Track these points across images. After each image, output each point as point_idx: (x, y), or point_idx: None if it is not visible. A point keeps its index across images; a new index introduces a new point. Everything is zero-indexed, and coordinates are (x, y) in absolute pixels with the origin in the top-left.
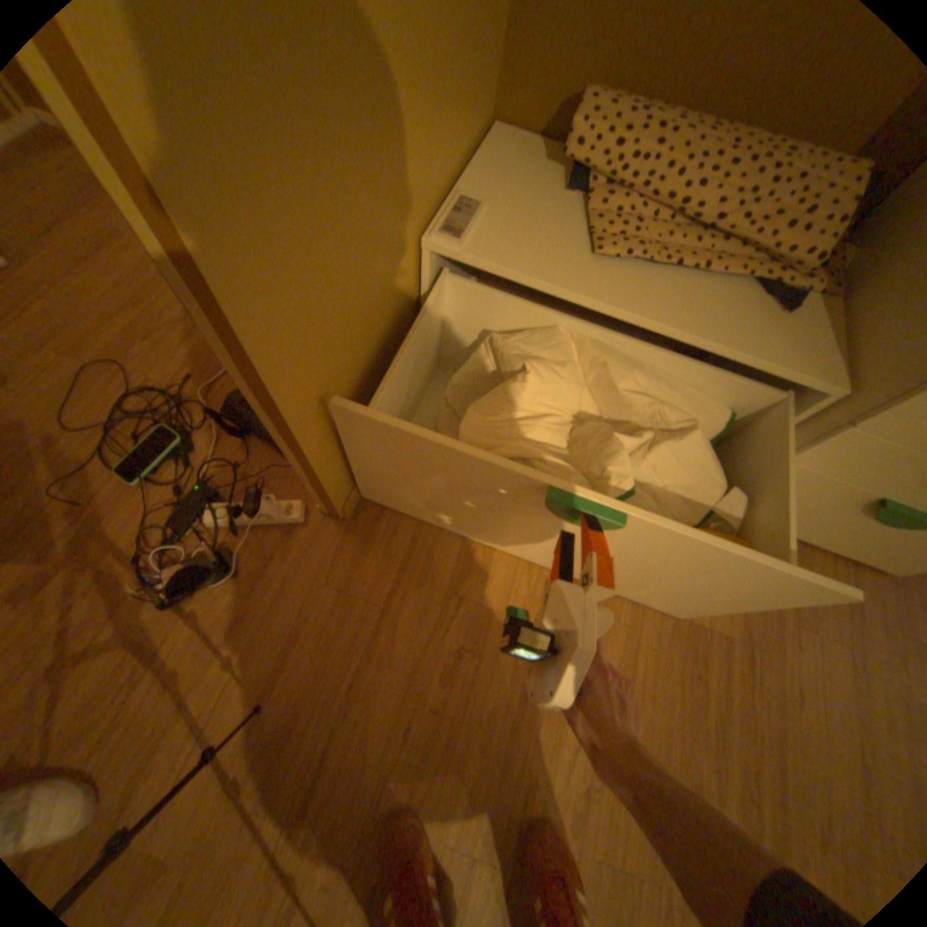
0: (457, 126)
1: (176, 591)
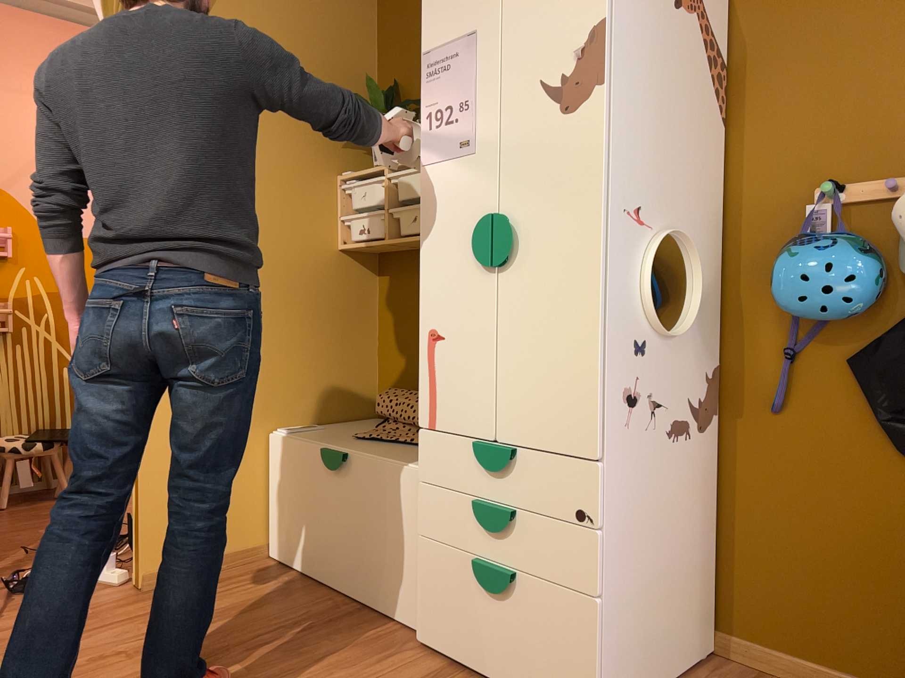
0: (321, 401)
1: (17, 591)
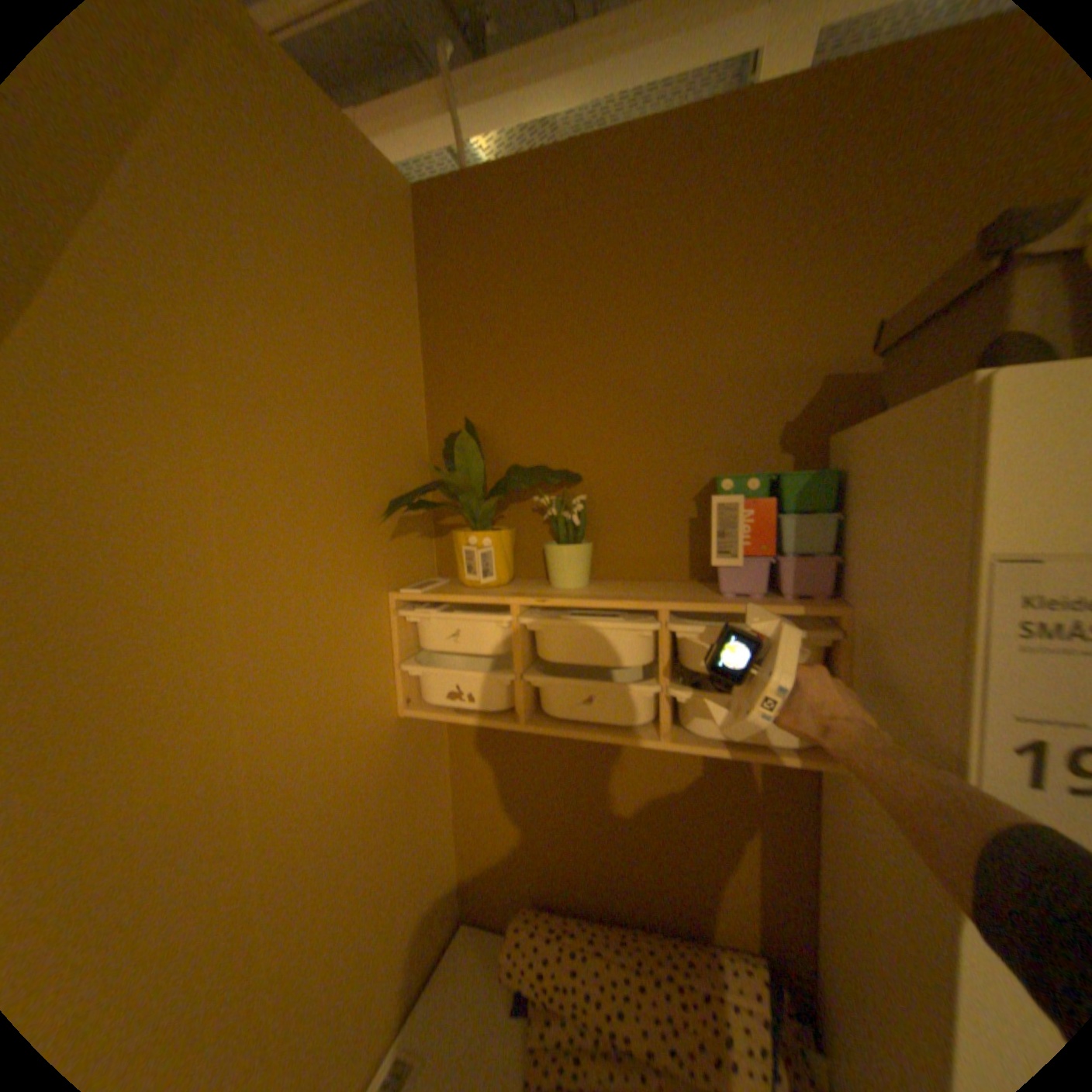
0: (398, 984)
1: None
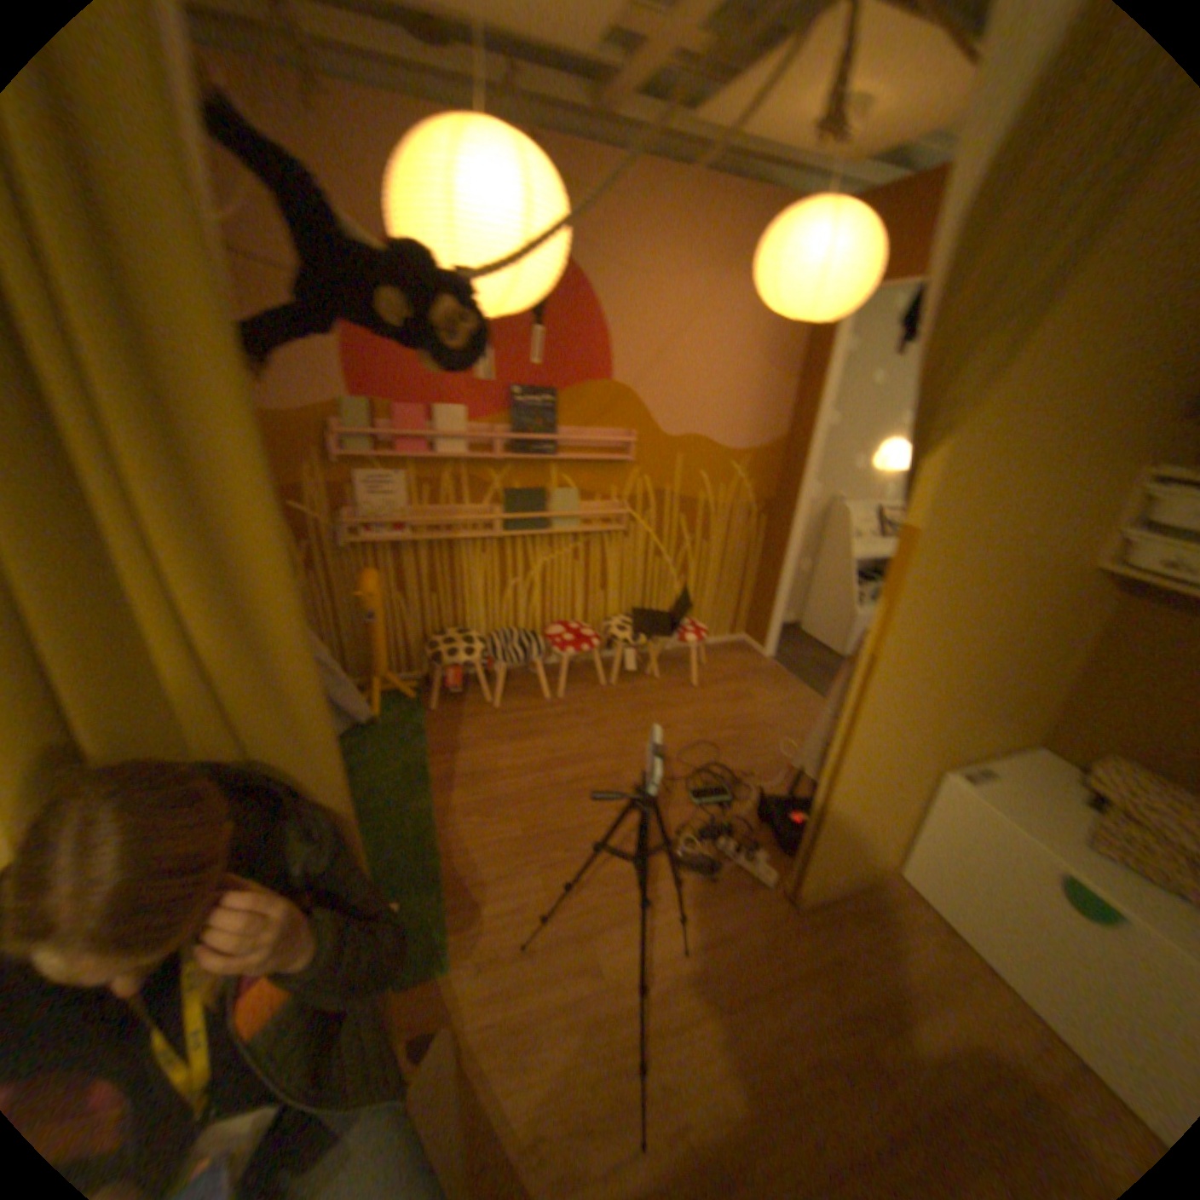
0: (1002, 738)
1: (684, 865)
